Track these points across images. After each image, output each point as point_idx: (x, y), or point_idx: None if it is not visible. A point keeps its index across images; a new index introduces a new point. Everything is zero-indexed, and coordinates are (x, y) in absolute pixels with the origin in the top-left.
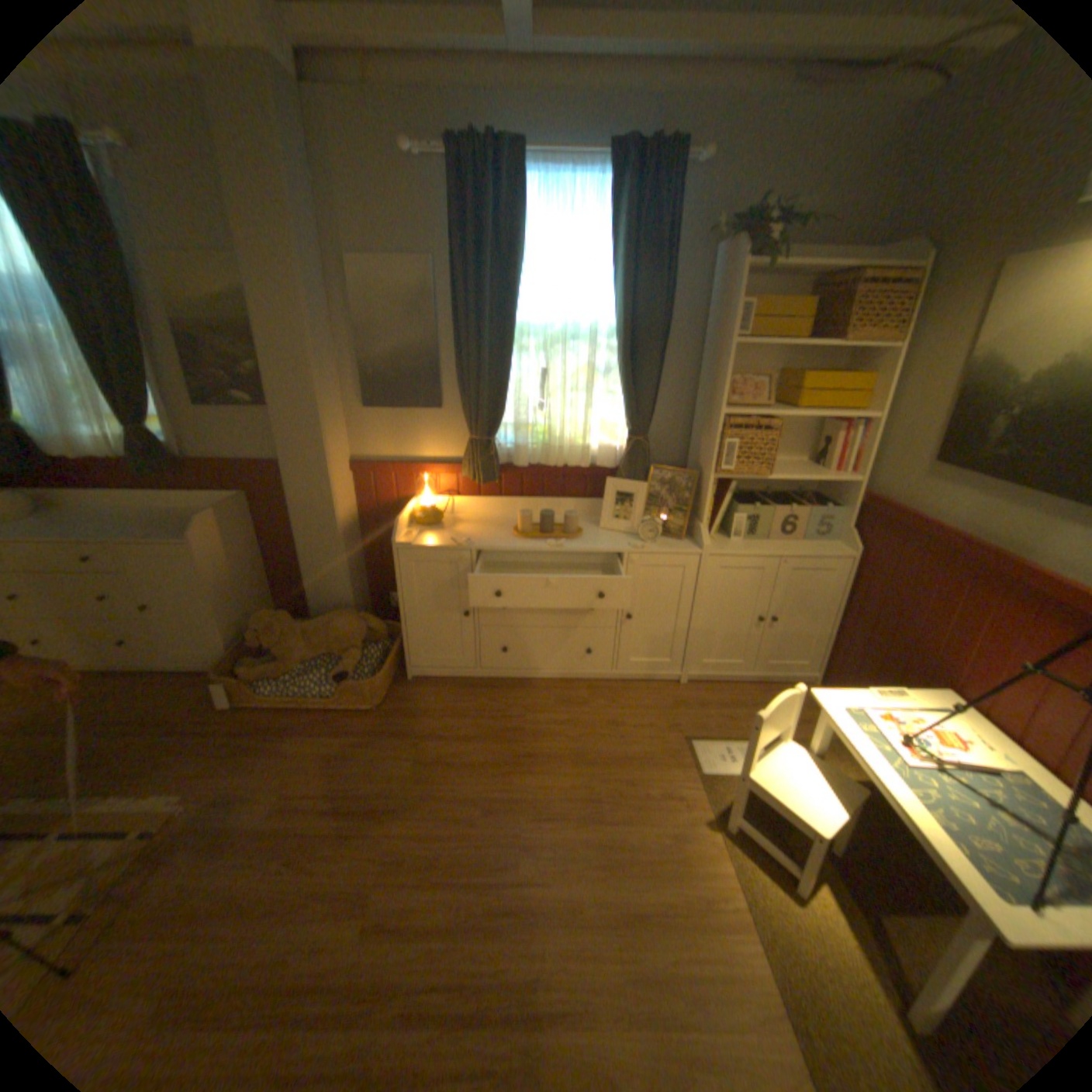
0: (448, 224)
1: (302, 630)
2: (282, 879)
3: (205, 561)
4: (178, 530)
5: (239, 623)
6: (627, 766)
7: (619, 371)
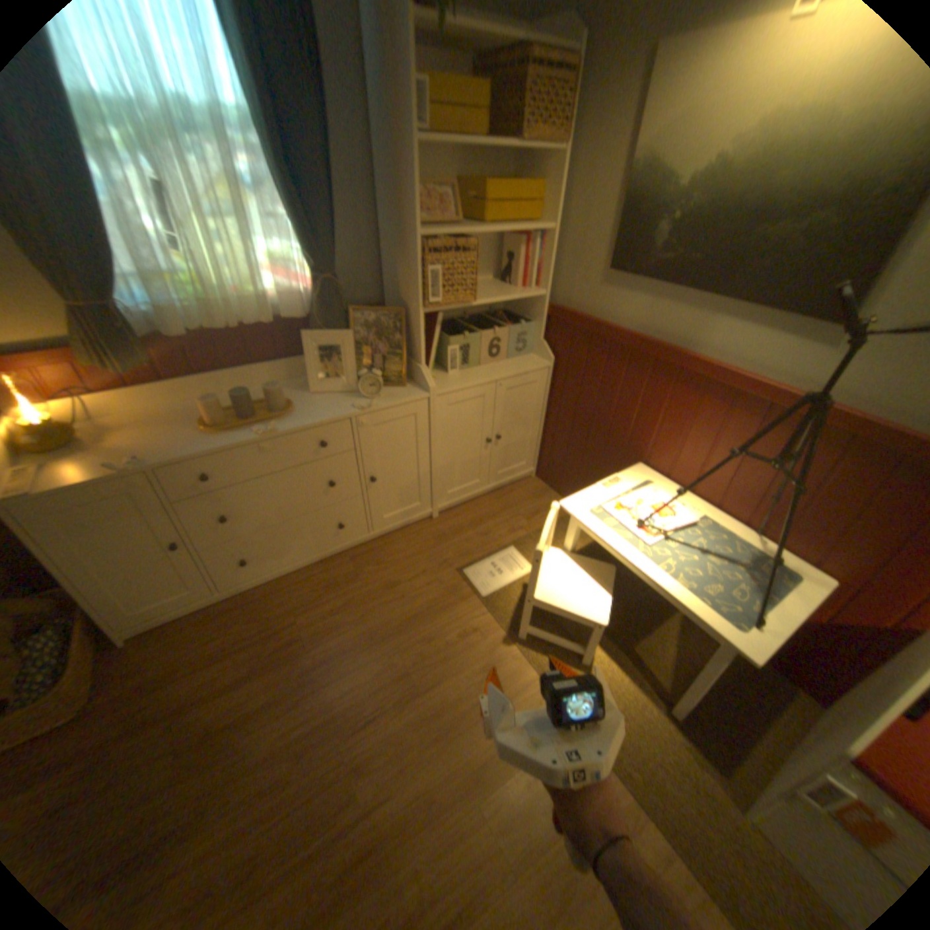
0: None
1: None
2: None
3: None
4: None
5: None
6: (417, 623)
7: (275, 181)
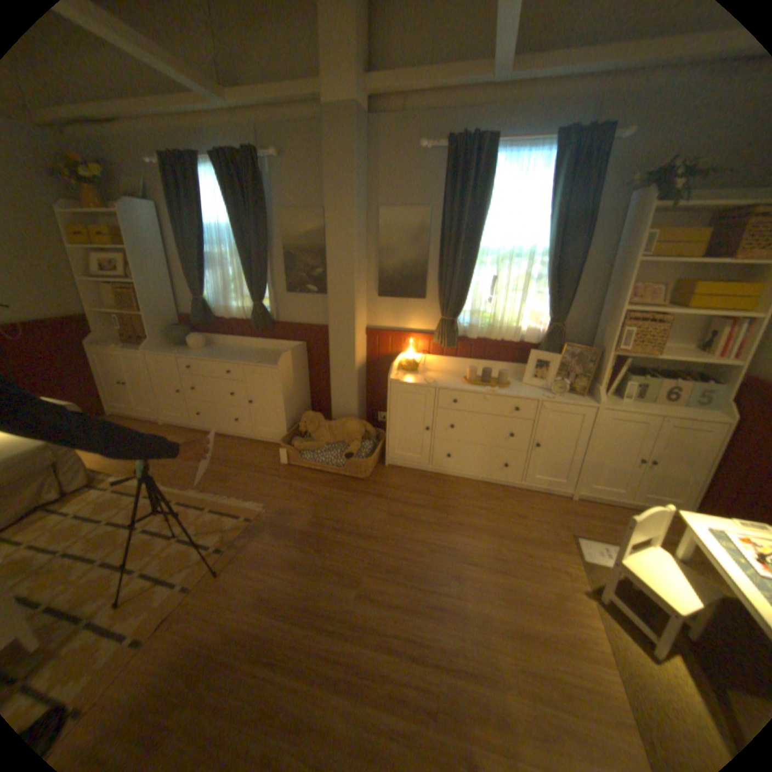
0: (444, 188)
1: (329, 425)
2: (314, 559)
3: (284, 379)
4: (272, 360)
5: (294, 418)
6: (528, 545)
7: (548, 278)
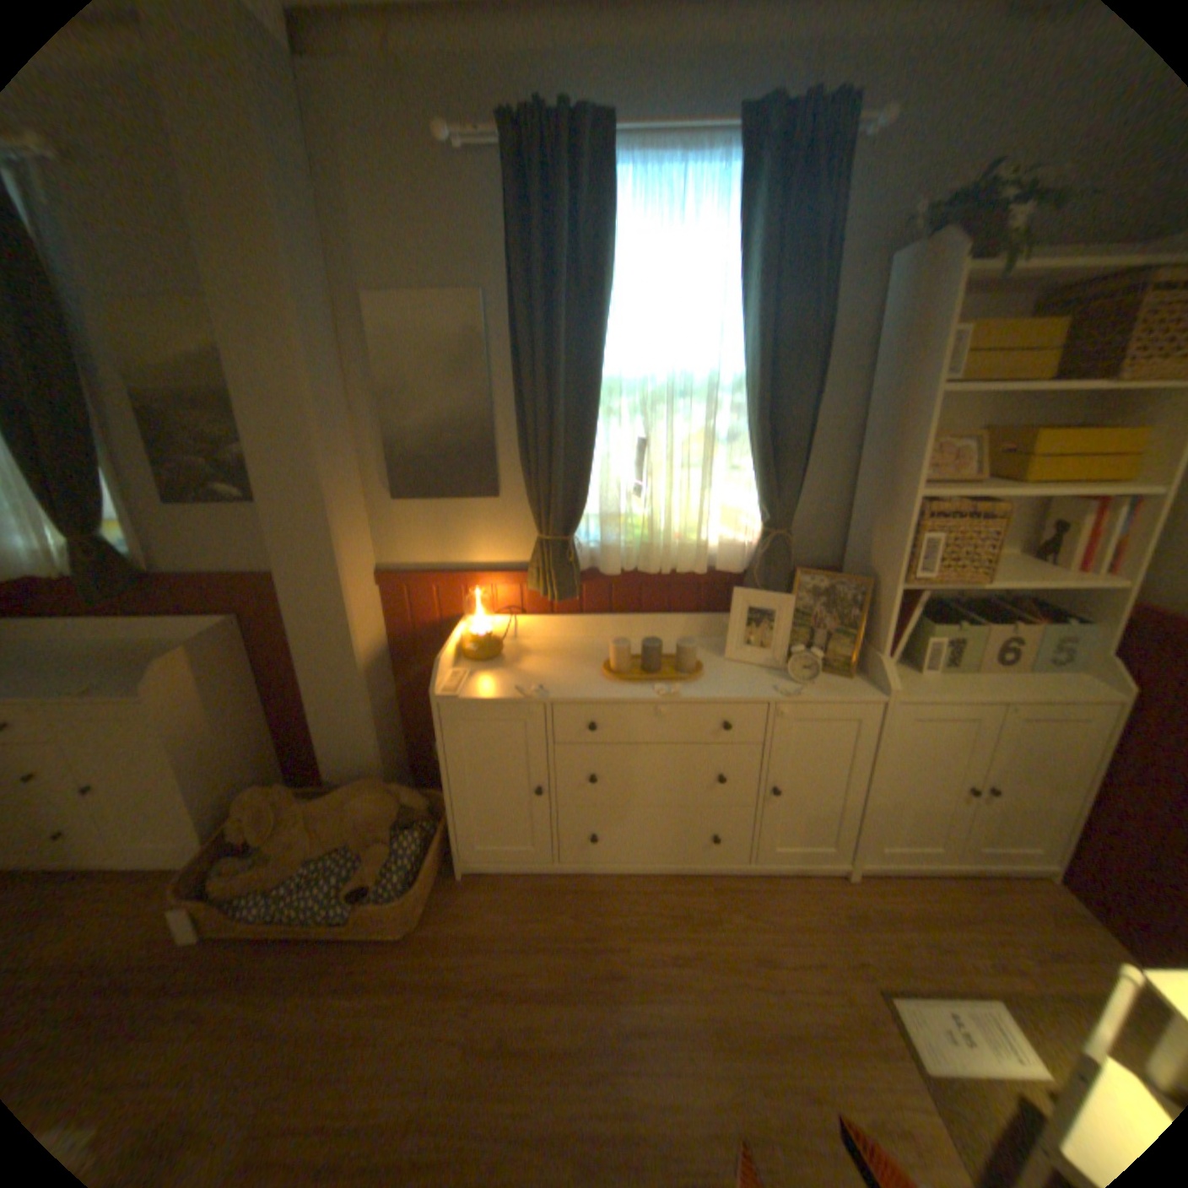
0: (506, 238)
1: (306, 814)
2: None
3: (170, 722)
4: (135, 676)
5: (224, 798)
6: (801, 1056)
7: (753, 437)
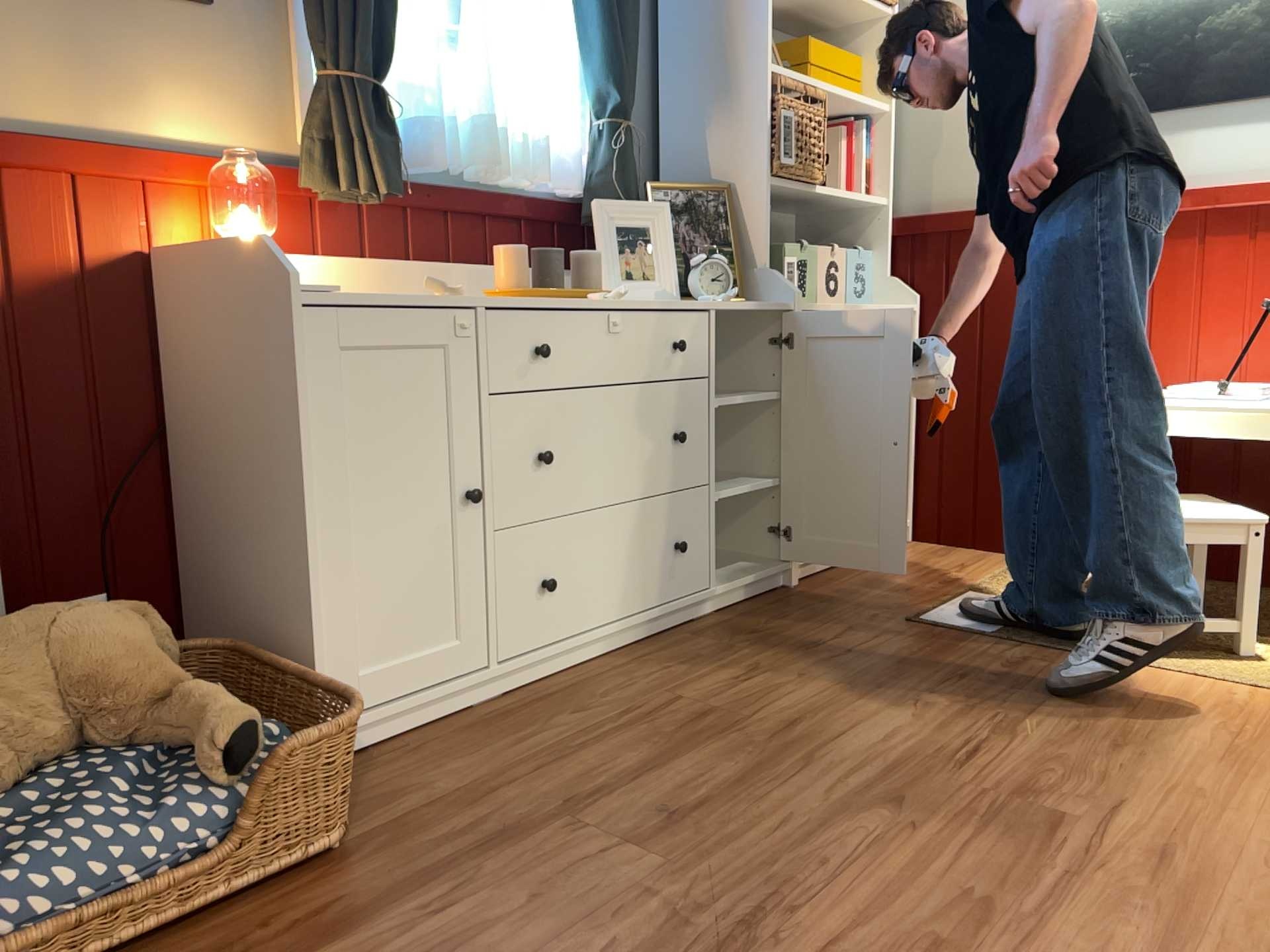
0: None
1: None
2: None
3: None
4: None
5: None
6: (915, 667)
7: None
